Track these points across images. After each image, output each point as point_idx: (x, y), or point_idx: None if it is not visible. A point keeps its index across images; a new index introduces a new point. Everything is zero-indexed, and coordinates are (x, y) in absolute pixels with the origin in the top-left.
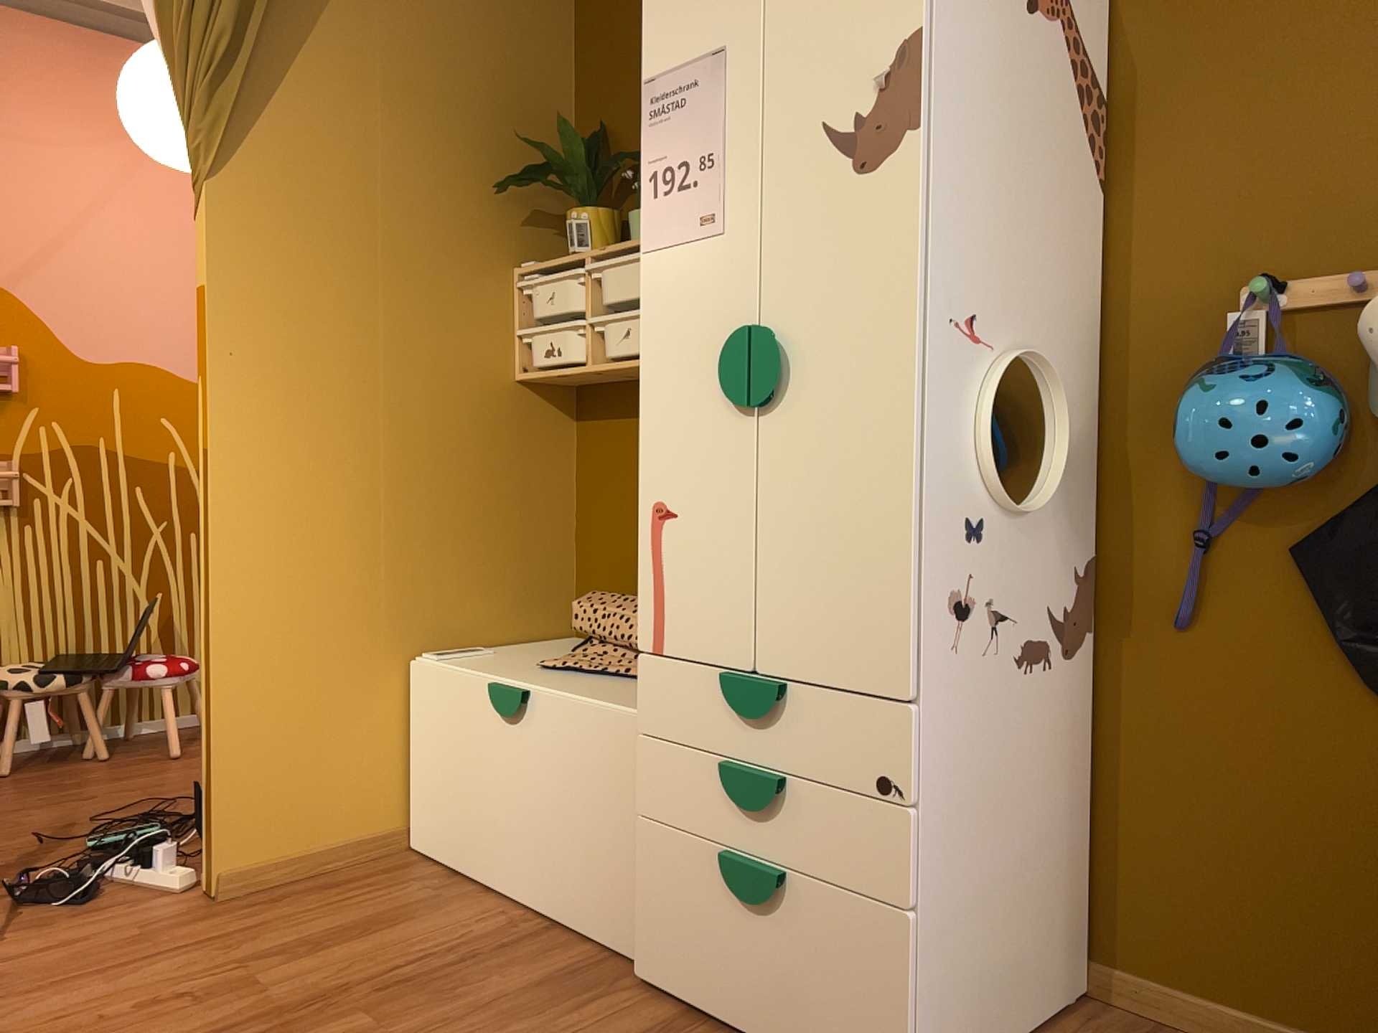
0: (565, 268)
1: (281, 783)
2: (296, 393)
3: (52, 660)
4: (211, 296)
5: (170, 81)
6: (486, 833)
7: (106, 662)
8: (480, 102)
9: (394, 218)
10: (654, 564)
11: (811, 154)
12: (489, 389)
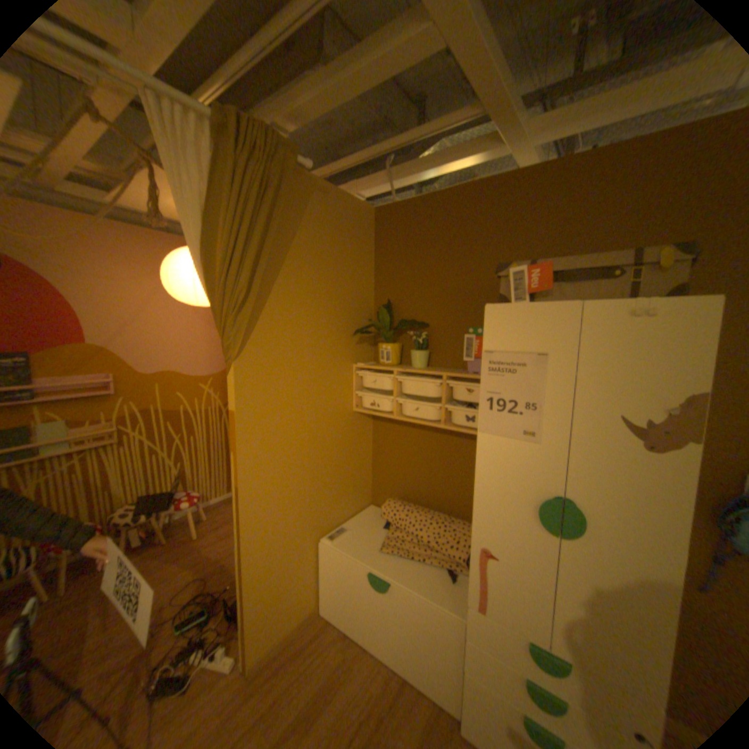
0: (383, 372)
1: (272, 616)
2: (273, 448)
3: (135, 503)
4: (236, 416)
5: (185, 271)
6: (365, 629)
7: (161, 503)
8: (341, 294)
9: (310, 356)
10: (482, 575)
11: (611, 429)
12: (345, 417)
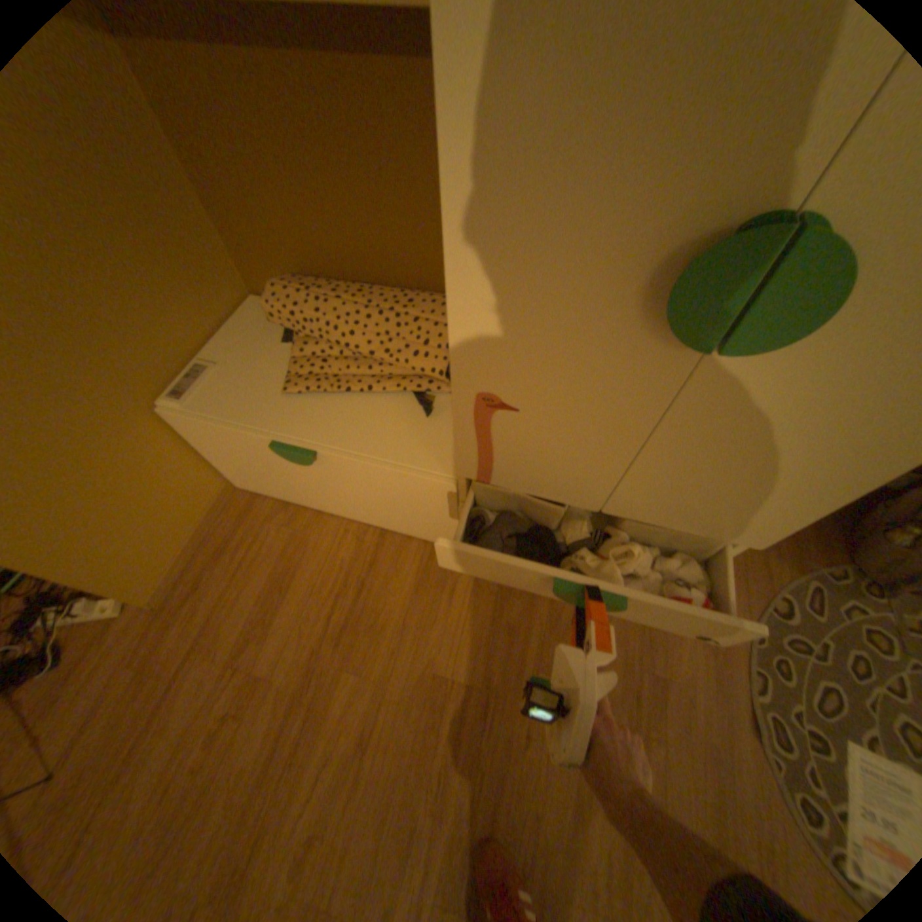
0: None
1: (134, 542)
2: None
3: None
4: None
5: None
6: (307, 495)
7: None
8: None
9: None
10: (480, 435)
11: None
12: None
